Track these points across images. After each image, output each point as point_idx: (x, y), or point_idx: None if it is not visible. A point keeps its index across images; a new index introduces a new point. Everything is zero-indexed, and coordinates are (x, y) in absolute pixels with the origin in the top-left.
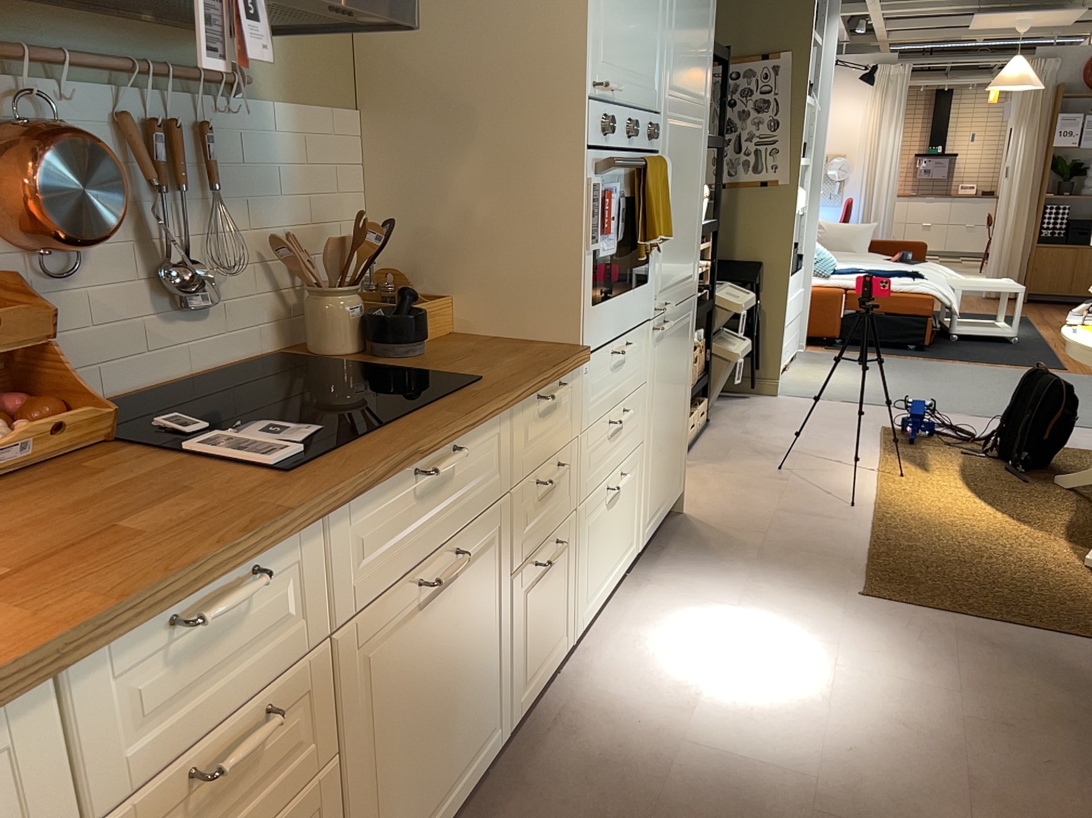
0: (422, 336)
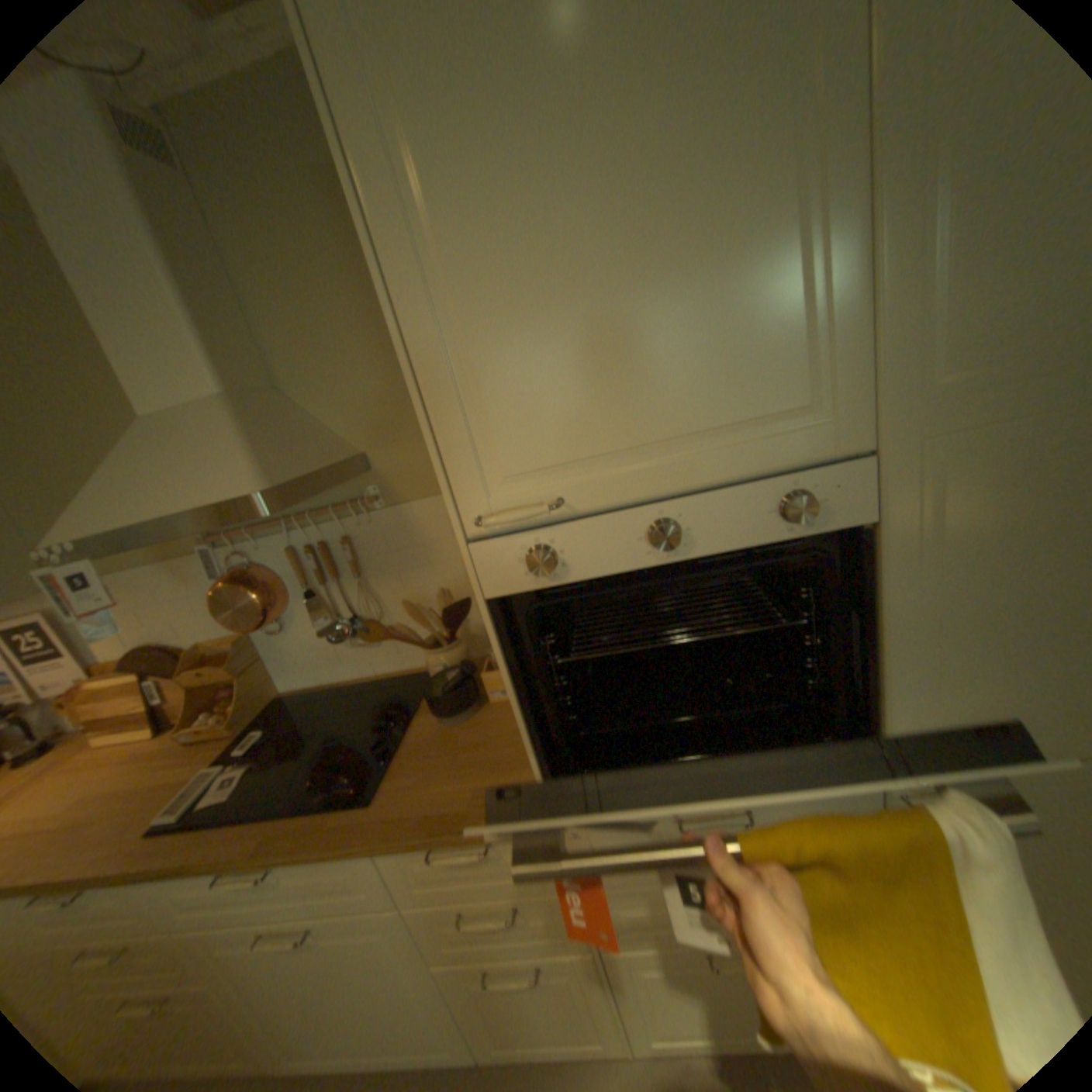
0: (451, 713)
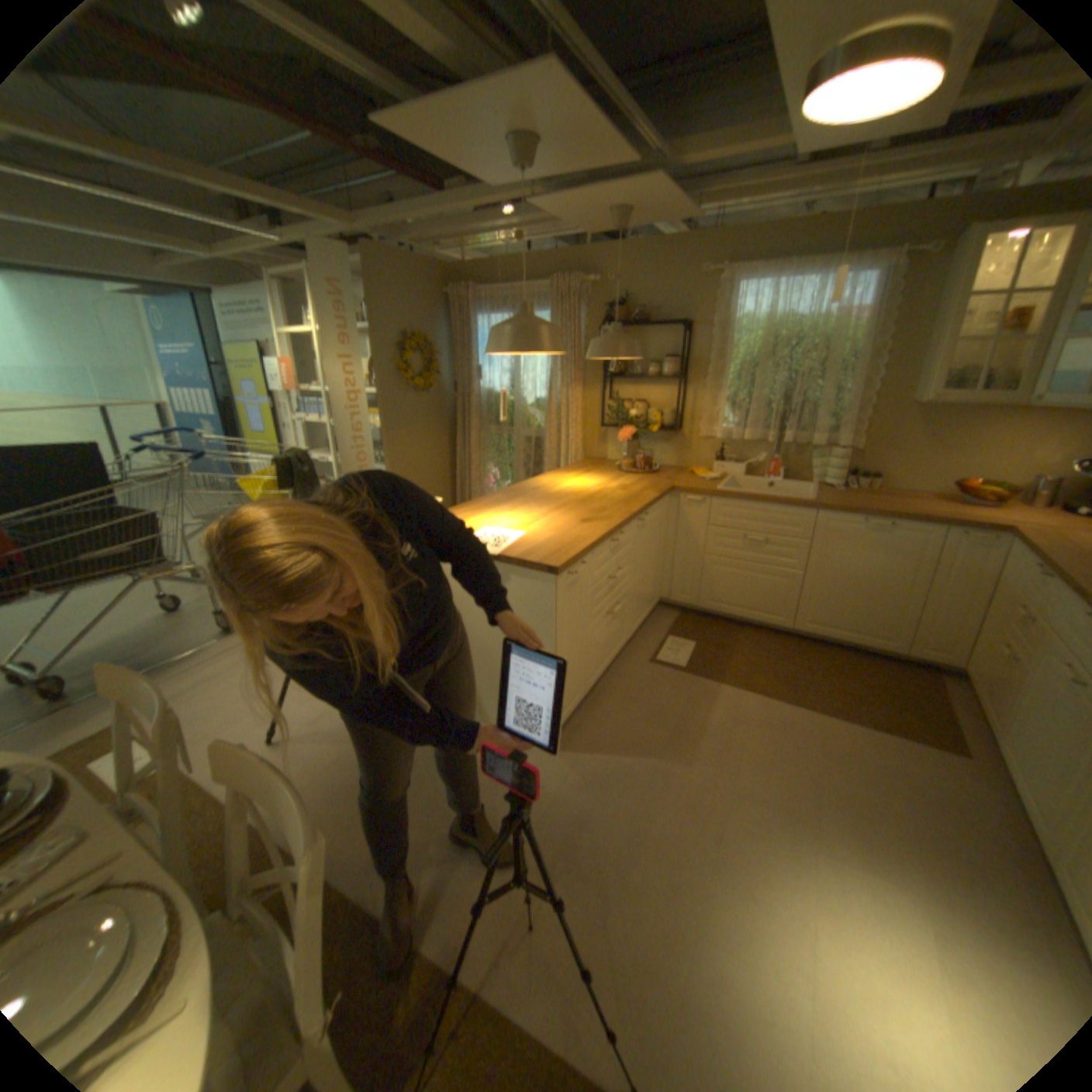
0: None
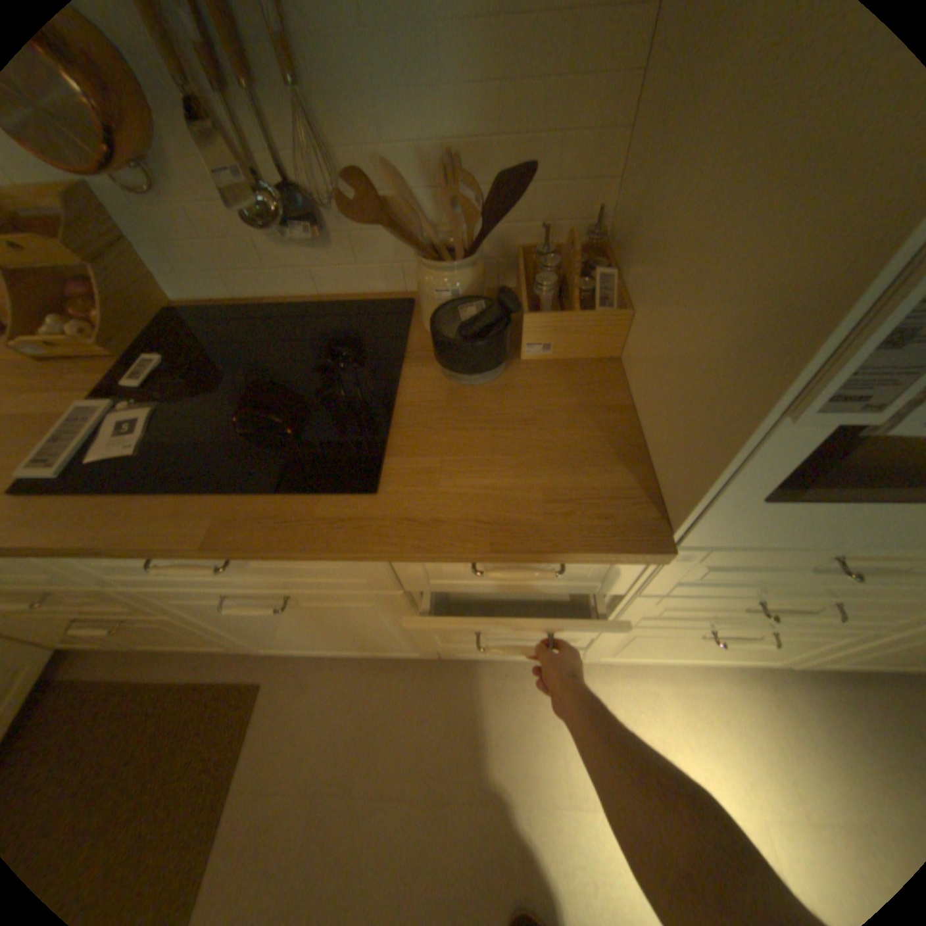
0: (477, 367)
